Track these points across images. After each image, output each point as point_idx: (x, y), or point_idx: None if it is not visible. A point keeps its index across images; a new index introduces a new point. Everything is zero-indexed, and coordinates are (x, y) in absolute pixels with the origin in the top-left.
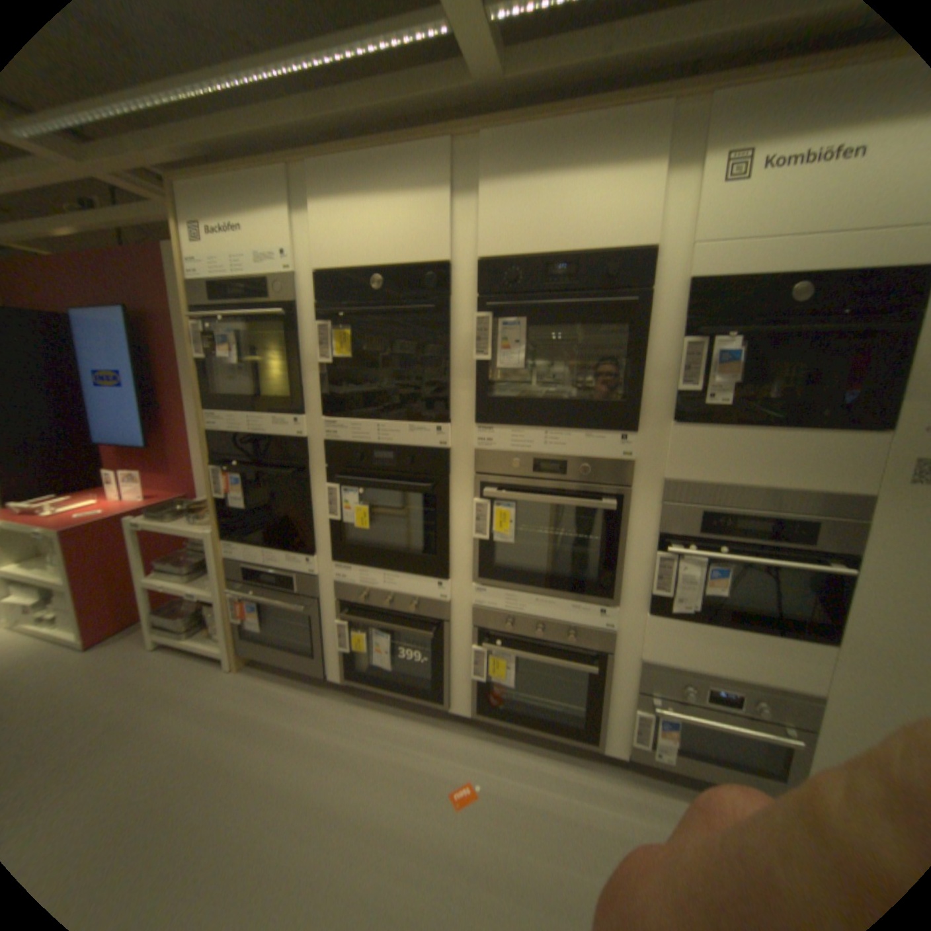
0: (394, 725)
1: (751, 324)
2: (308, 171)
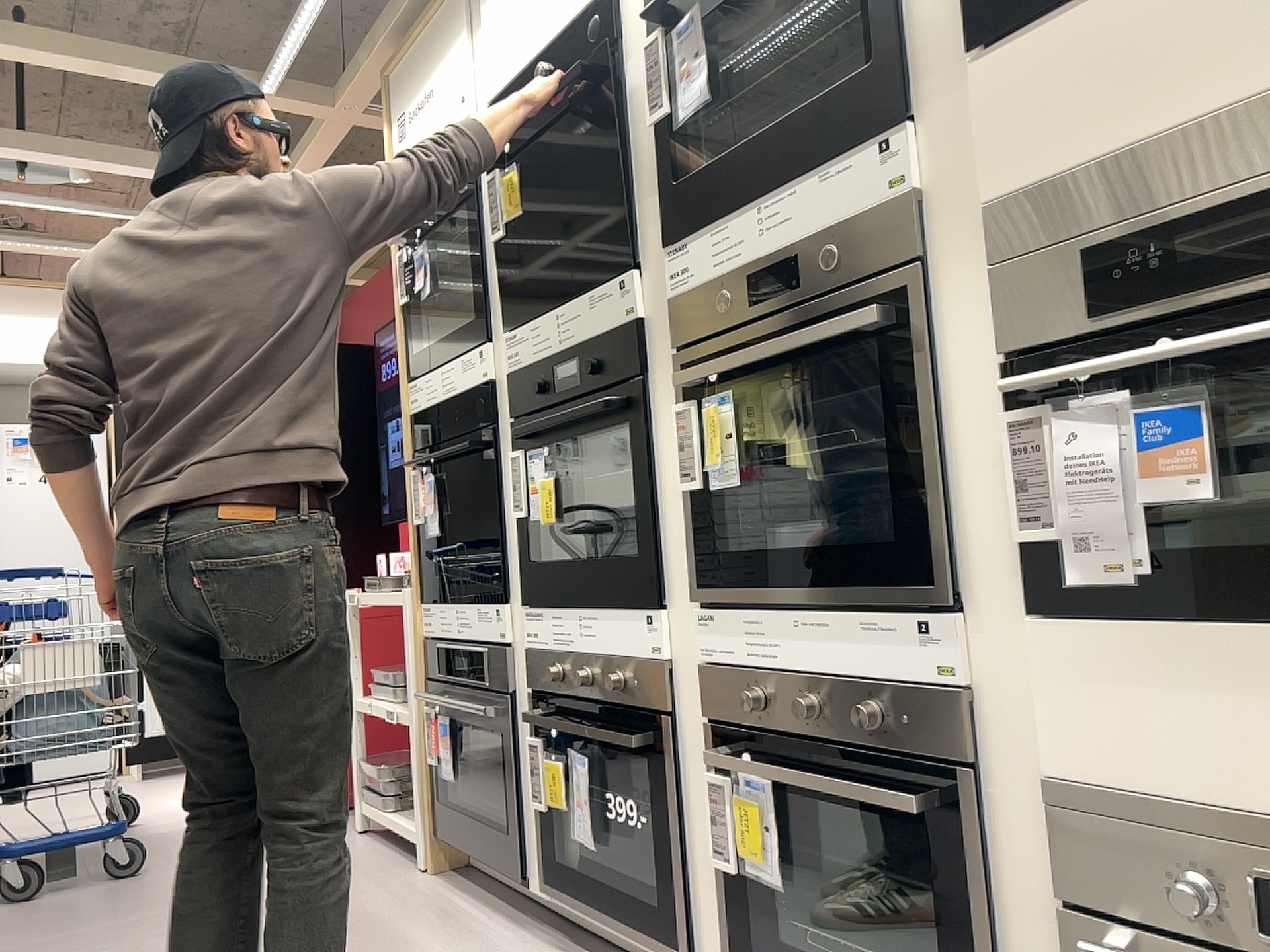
0: None
1: None
2: None
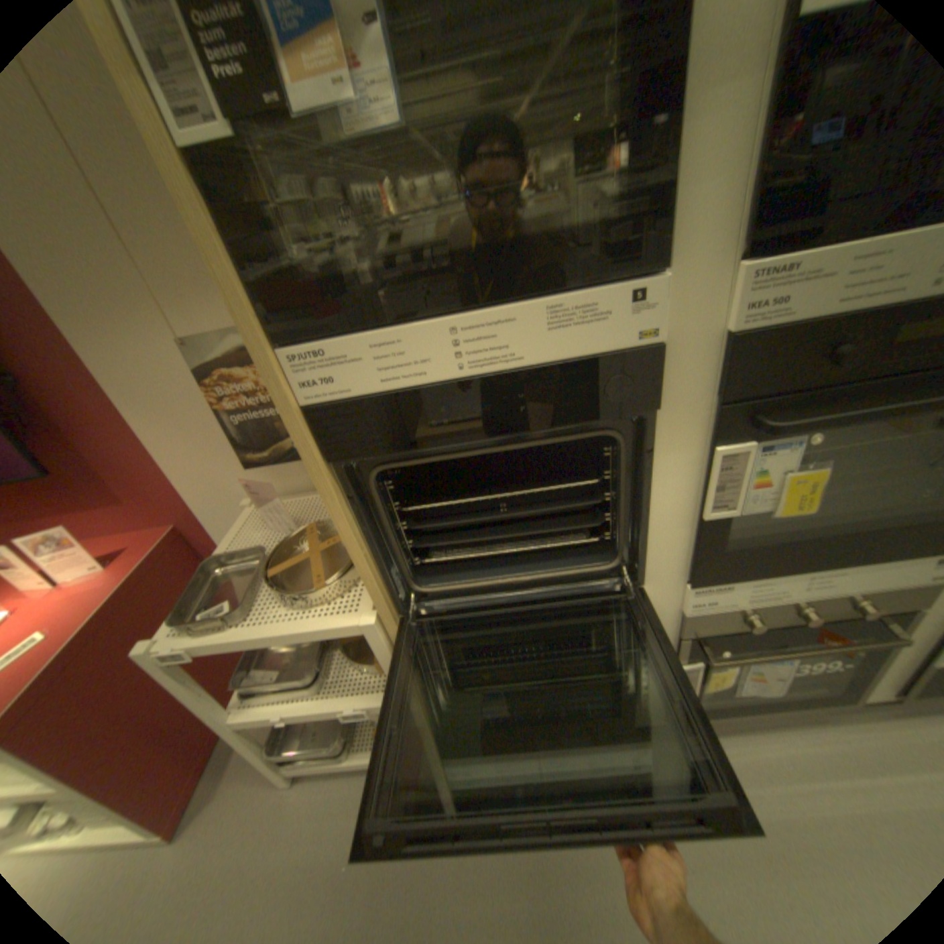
0: (767, 745)
1: None
2: None
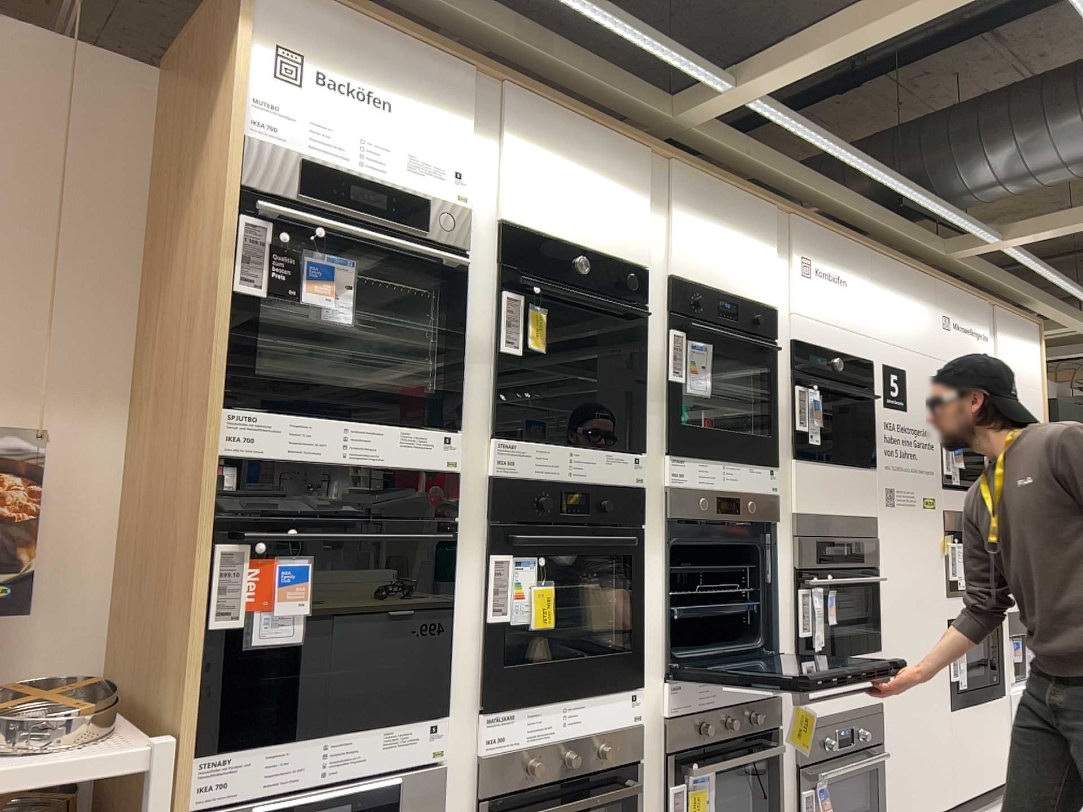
0: None
1: (814, 380)
2: (513, 107)
